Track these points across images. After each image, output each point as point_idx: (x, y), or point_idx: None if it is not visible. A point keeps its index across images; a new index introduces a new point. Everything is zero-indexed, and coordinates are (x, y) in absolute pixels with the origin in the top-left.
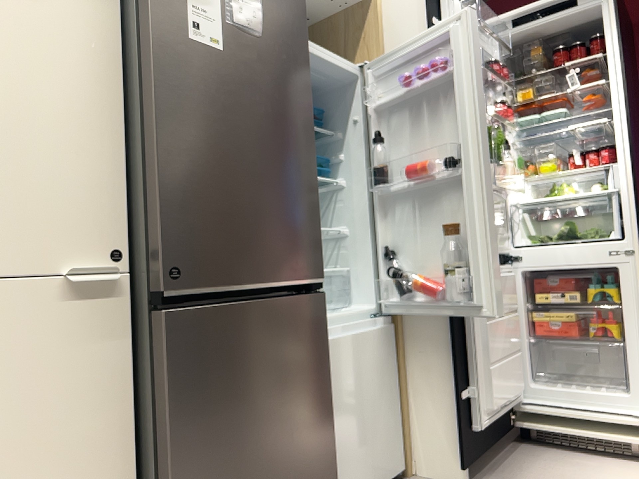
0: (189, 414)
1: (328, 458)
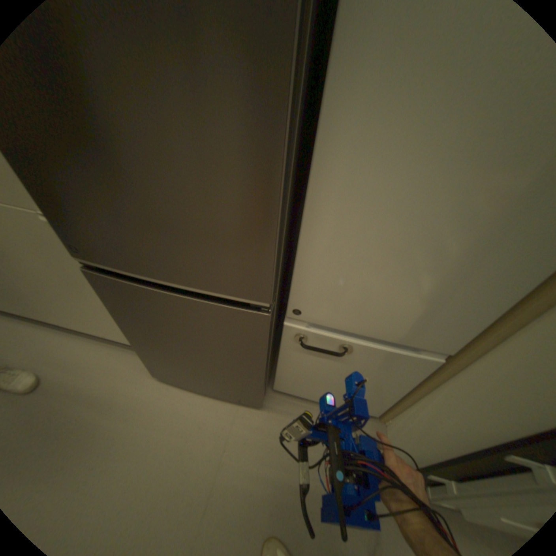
0: (126, 320)
1: (256, 383)
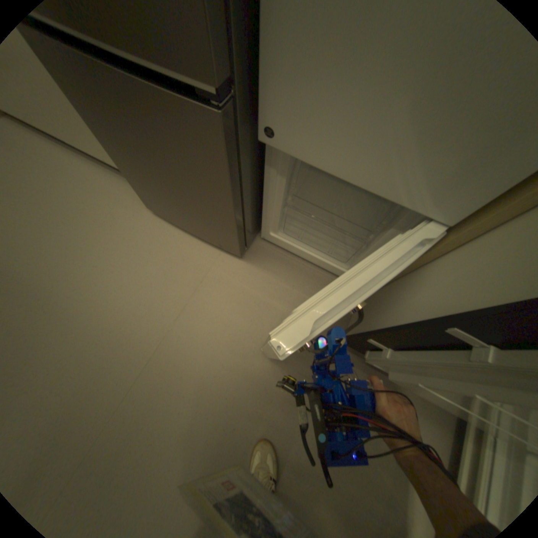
0: (92, 121)
1: (231, 226)
